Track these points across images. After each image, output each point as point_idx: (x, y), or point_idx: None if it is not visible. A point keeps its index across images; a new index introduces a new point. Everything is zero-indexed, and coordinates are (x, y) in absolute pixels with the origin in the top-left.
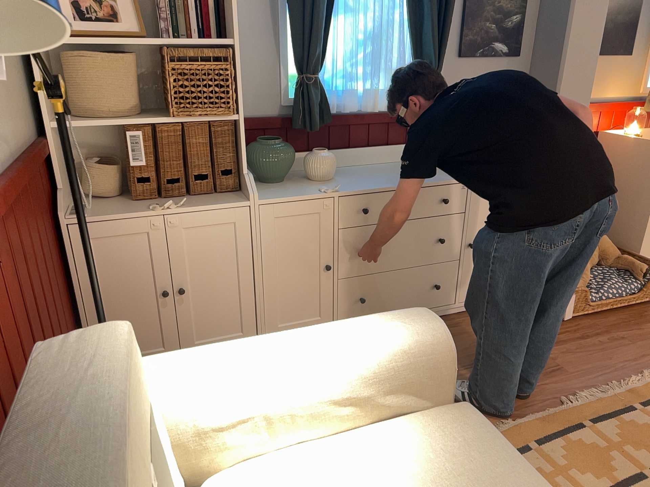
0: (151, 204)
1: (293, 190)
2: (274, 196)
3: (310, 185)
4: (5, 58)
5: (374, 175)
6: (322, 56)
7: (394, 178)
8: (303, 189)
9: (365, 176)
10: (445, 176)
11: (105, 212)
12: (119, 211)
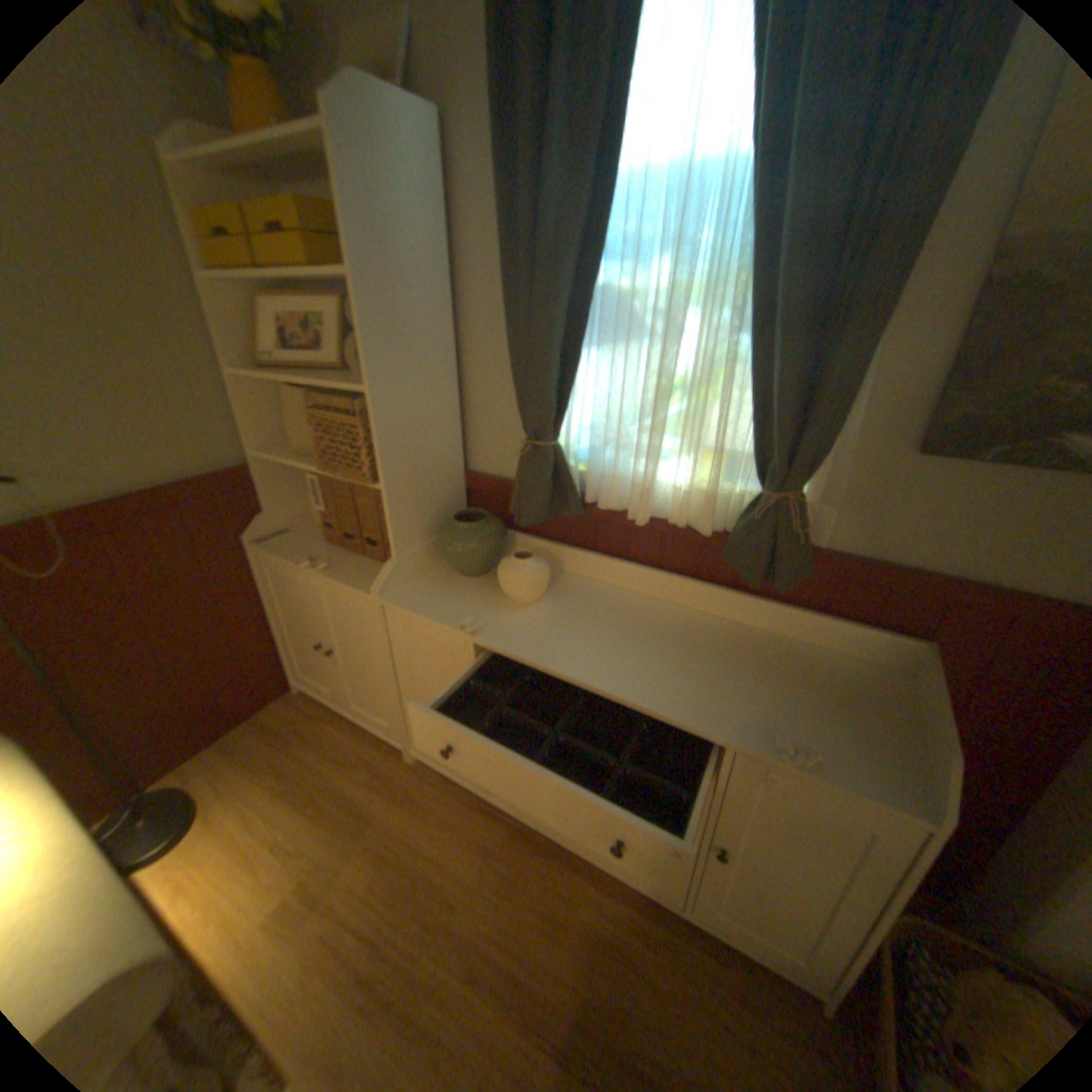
0: (320, 554)
1: (447, 602)
2: (410, 601)
3: (485, 602)
4: (153, 393)
5: (600, 627)
6: (560, 413)
7: (603, 654)
8: (460, 606)
9: (583, 622)
10: (698, 701)
11: (283, 547)
12: (292, 550)
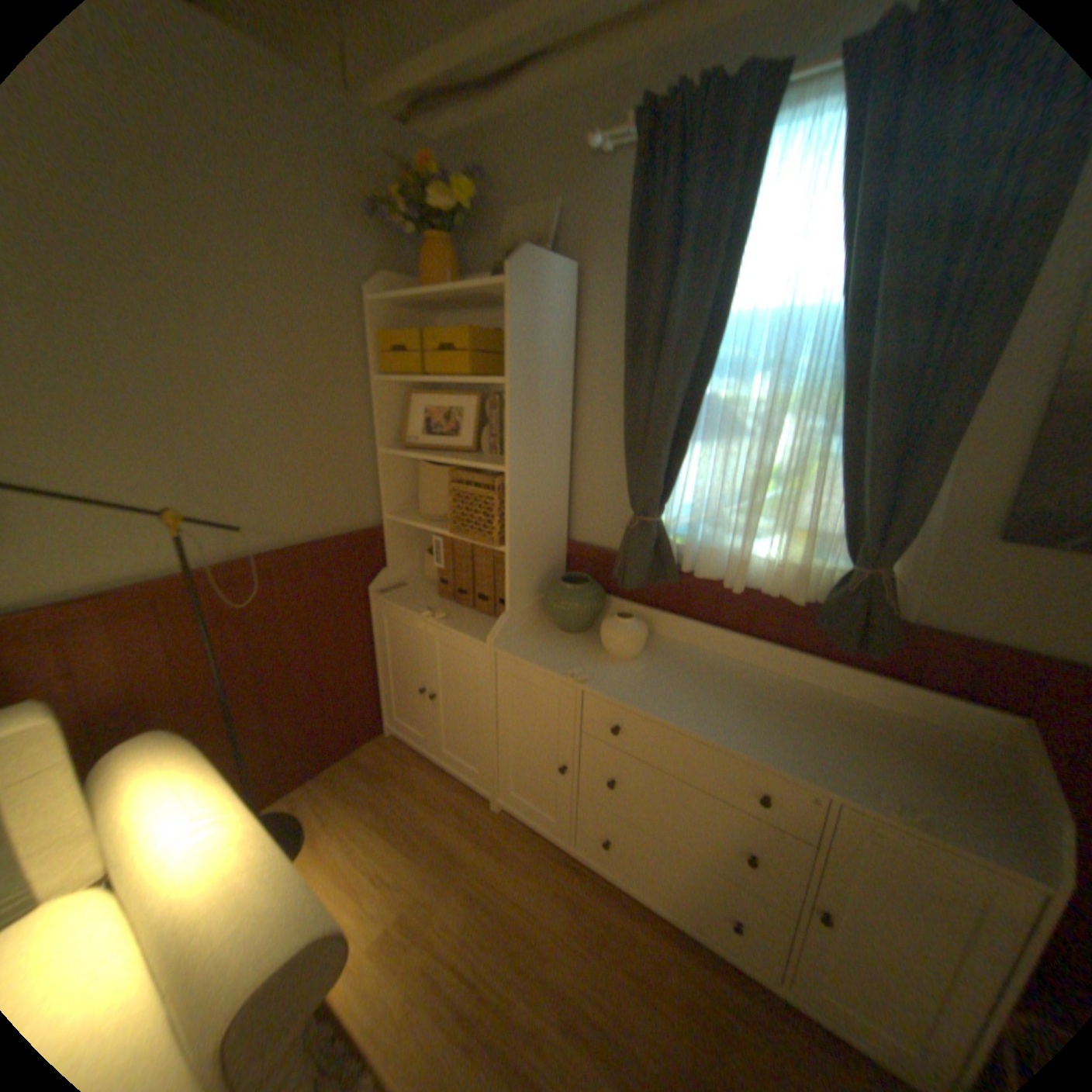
0: (436, 606)
1: (554, 653)
2: (521, 650)
3: (588, 655)
4: (328, 466)
5: (697, 684)
6: (667, 494)
7: (704, 708)
8: (566, 657)
9: (681, 679)
10: (801, 756)
11: (403, 598)
12: (411, 601)
